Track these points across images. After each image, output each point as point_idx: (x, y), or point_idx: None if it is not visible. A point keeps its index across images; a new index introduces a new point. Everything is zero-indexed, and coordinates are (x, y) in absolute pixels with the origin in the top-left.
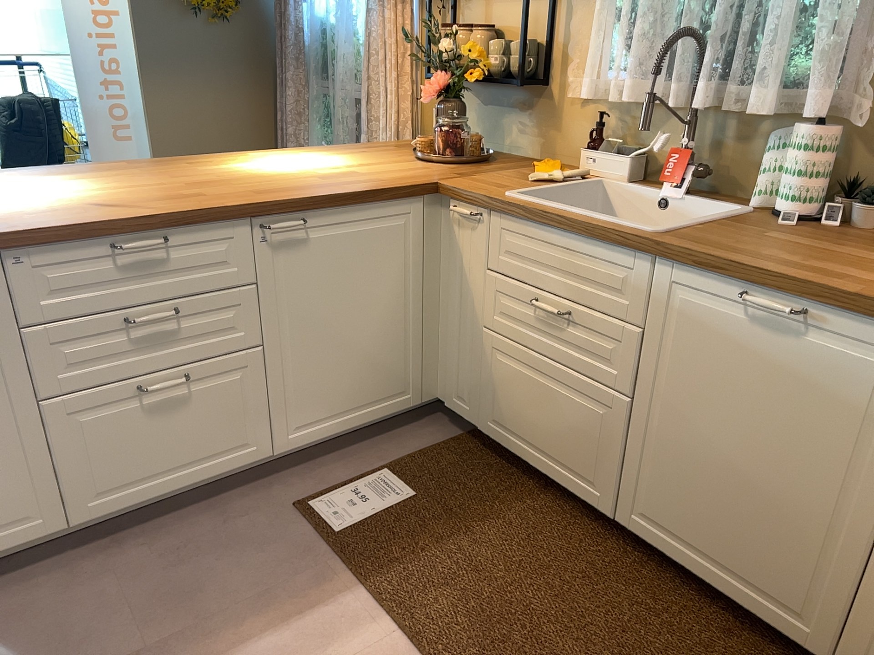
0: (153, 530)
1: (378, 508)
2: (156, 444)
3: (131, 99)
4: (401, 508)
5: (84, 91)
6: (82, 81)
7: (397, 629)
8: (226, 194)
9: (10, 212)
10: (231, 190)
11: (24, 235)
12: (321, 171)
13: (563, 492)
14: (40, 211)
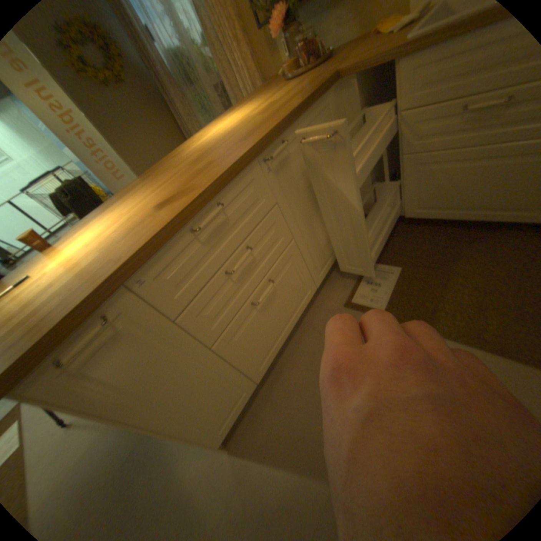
0: (289, 356)
1: (391, 285)
2: (272, 322)
3: (108, 155)
4: (402, 279)
5: (84, 163)
6: (80, 158)
7: (483, 351)
8: (225, 152)
9: (105, 247)
10: (222, 149)
11: (132, 261)
12: (253, 113)
13: (480, 225)
14: (124, 235)
